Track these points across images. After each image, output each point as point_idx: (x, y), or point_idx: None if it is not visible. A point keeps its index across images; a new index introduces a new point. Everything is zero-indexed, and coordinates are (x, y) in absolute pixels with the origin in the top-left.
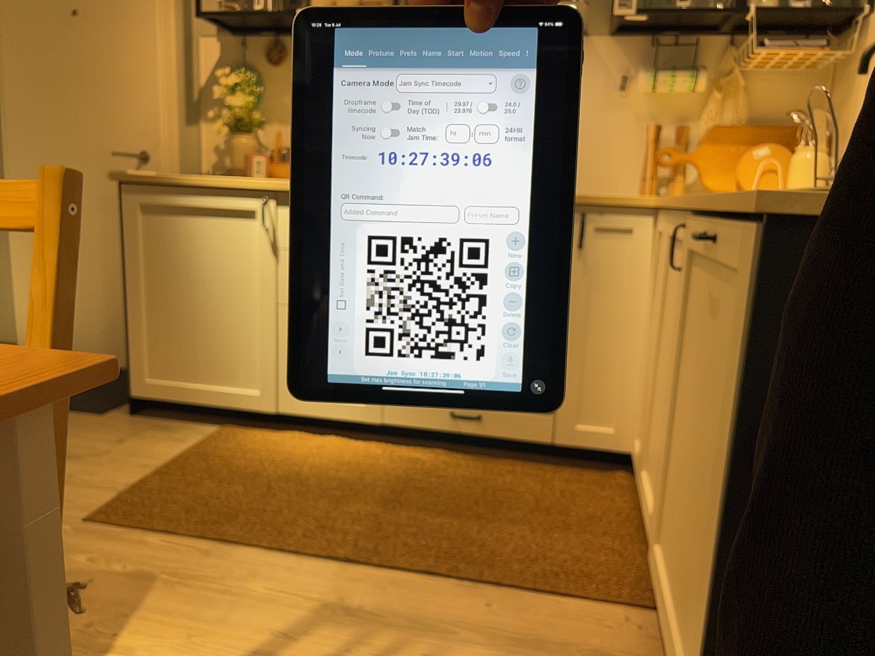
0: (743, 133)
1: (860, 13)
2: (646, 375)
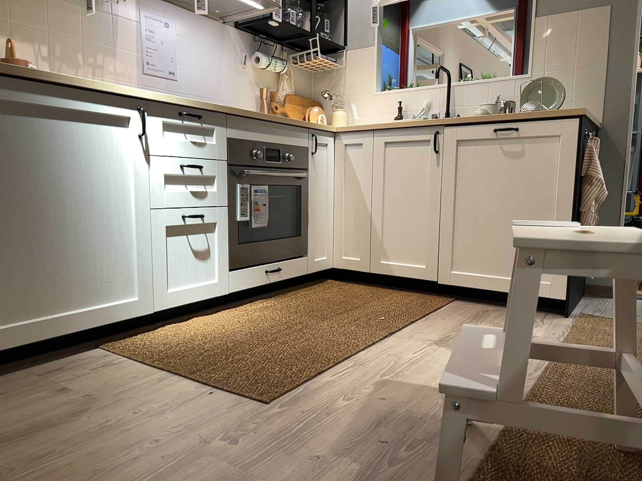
0: (301, 98)
1: (345, 48)
2: (348, 219)
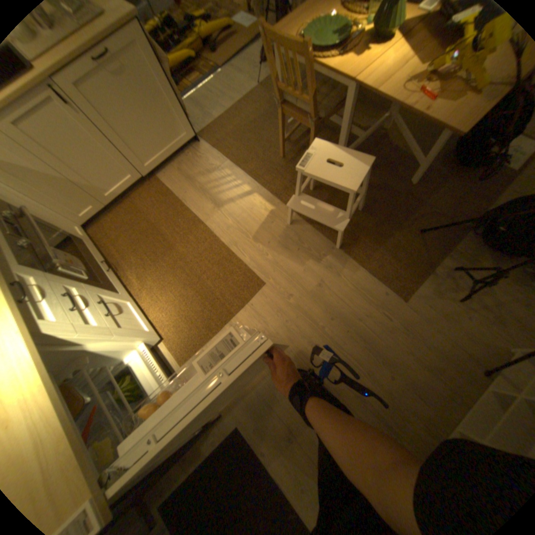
0: None
1: None
2: (54, 197)
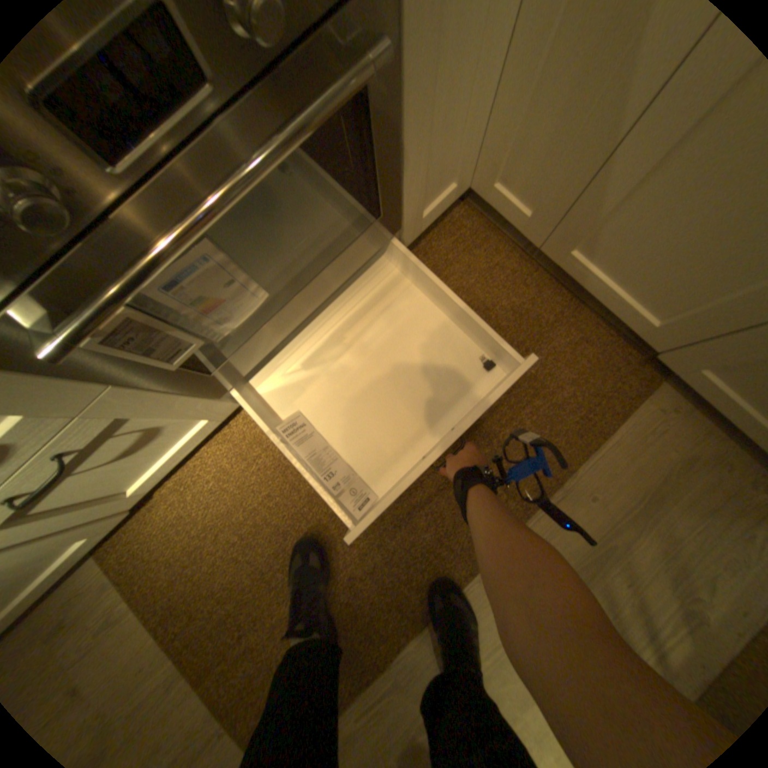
0: None
1: None
2: (541, 97)
